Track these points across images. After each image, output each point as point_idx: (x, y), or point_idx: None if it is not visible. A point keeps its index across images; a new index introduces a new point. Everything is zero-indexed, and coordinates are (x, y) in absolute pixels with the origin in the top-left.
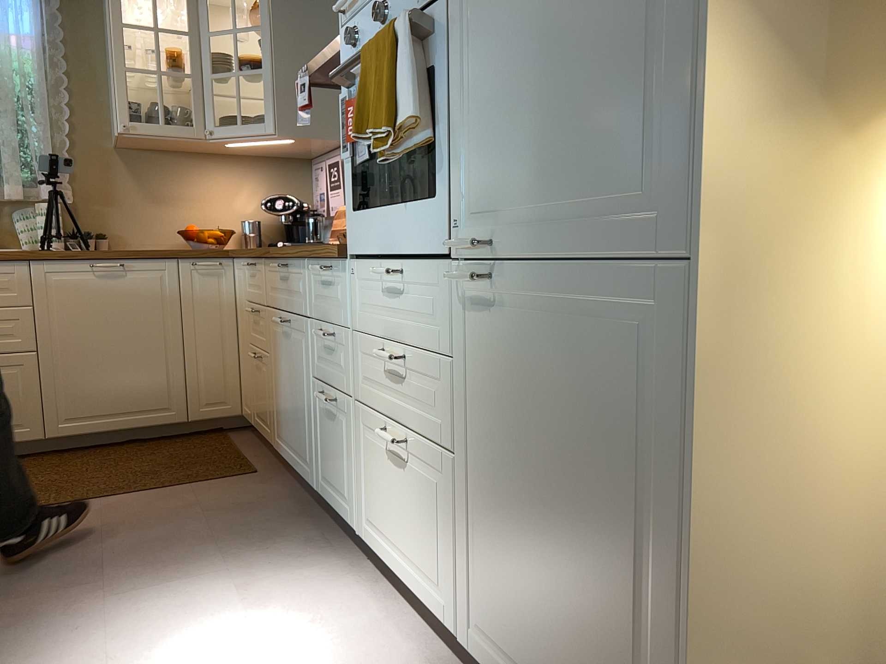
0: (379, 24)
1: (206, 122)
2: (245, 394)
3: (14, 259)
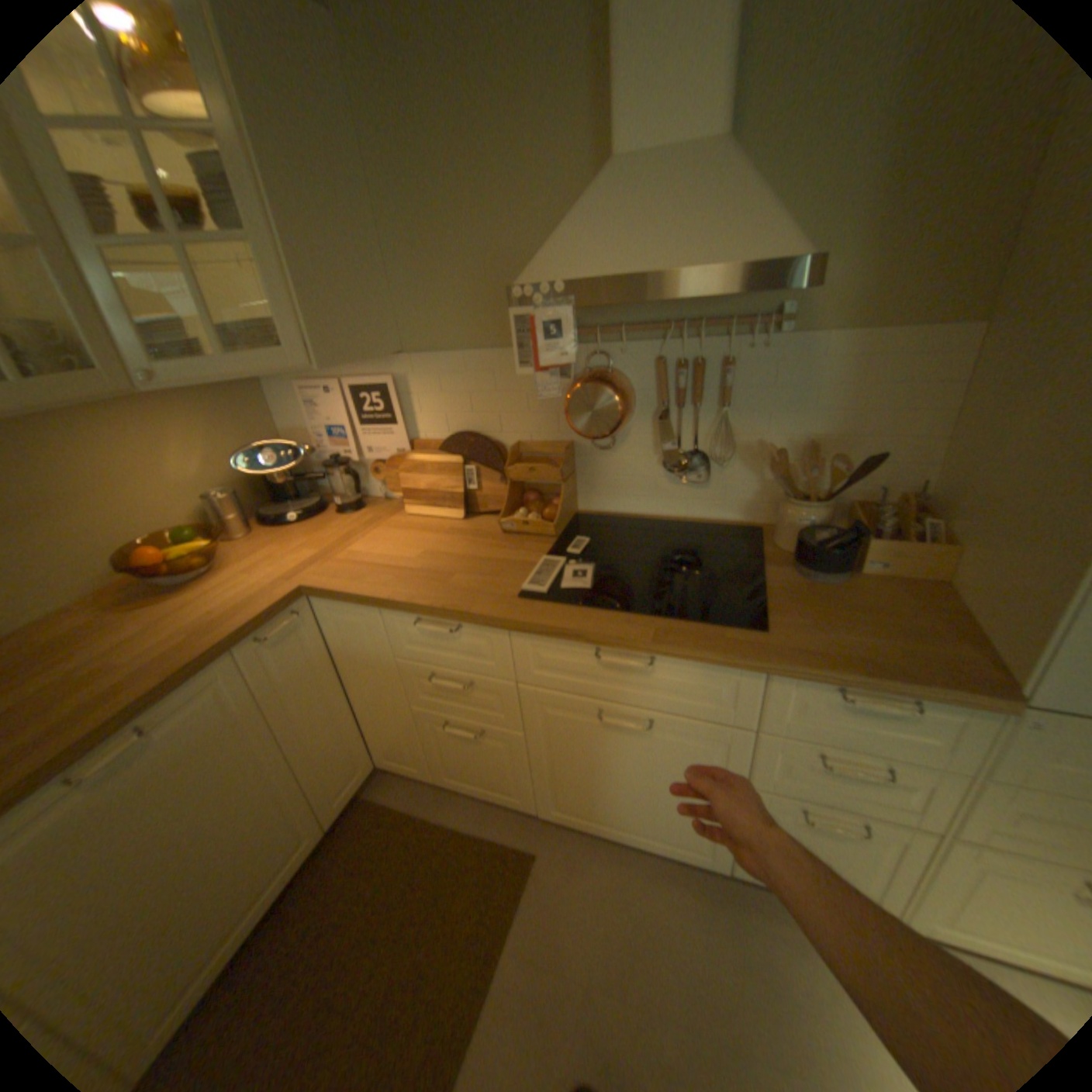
0: None
1: (124, 352)
2: (394, 751)
3: None
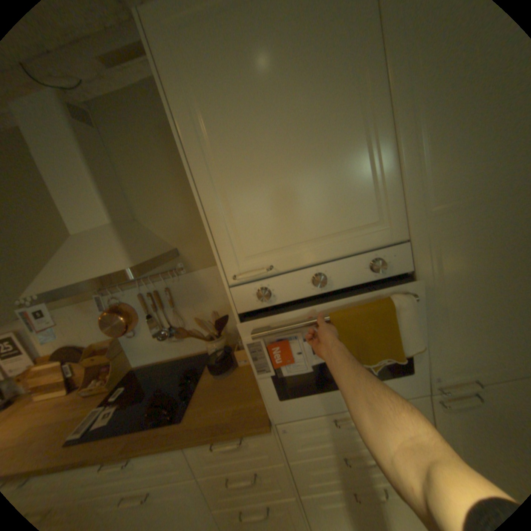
0: (308, 287)
1: None
2: None
3: None
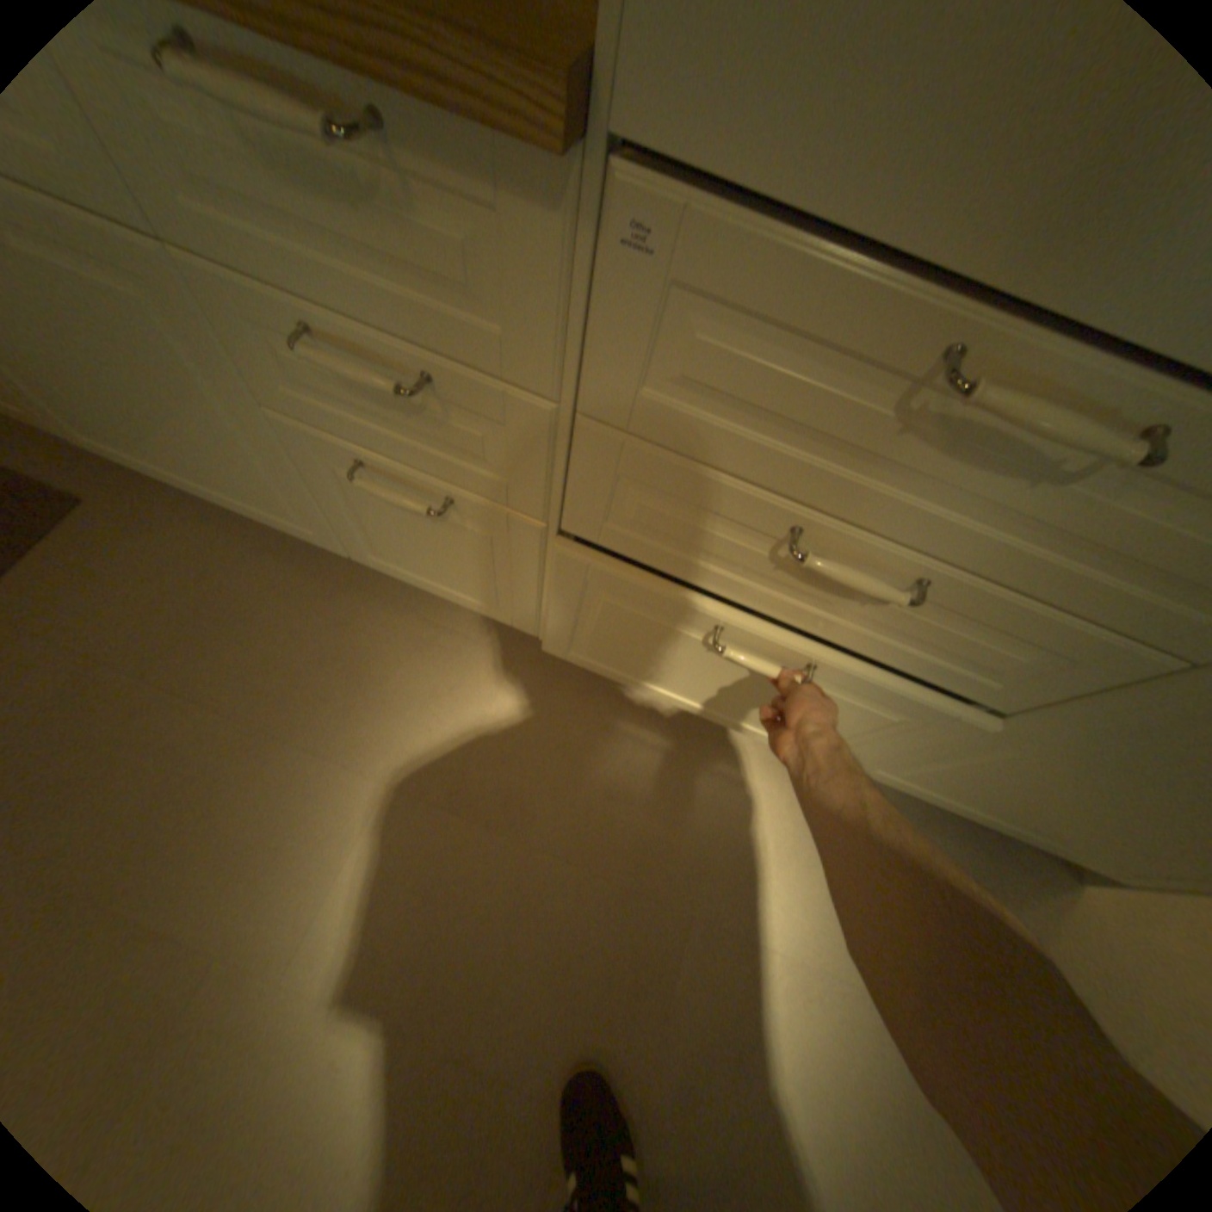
0: None
1: None
2: None
3: None
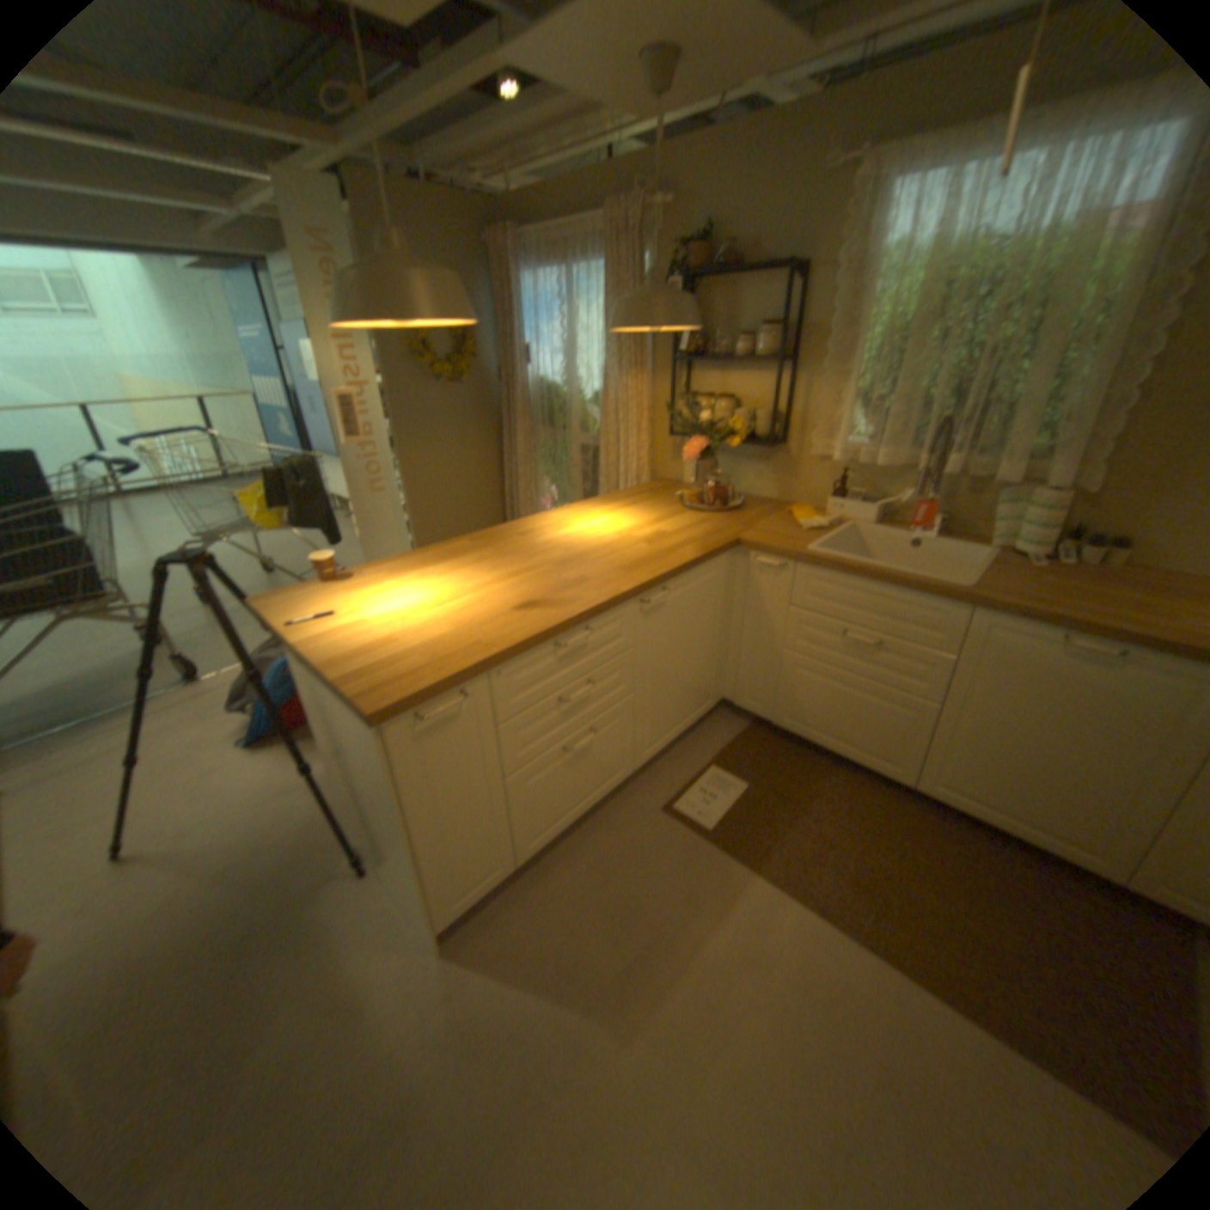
0: None
1: None
2: None
3: (955, 600)
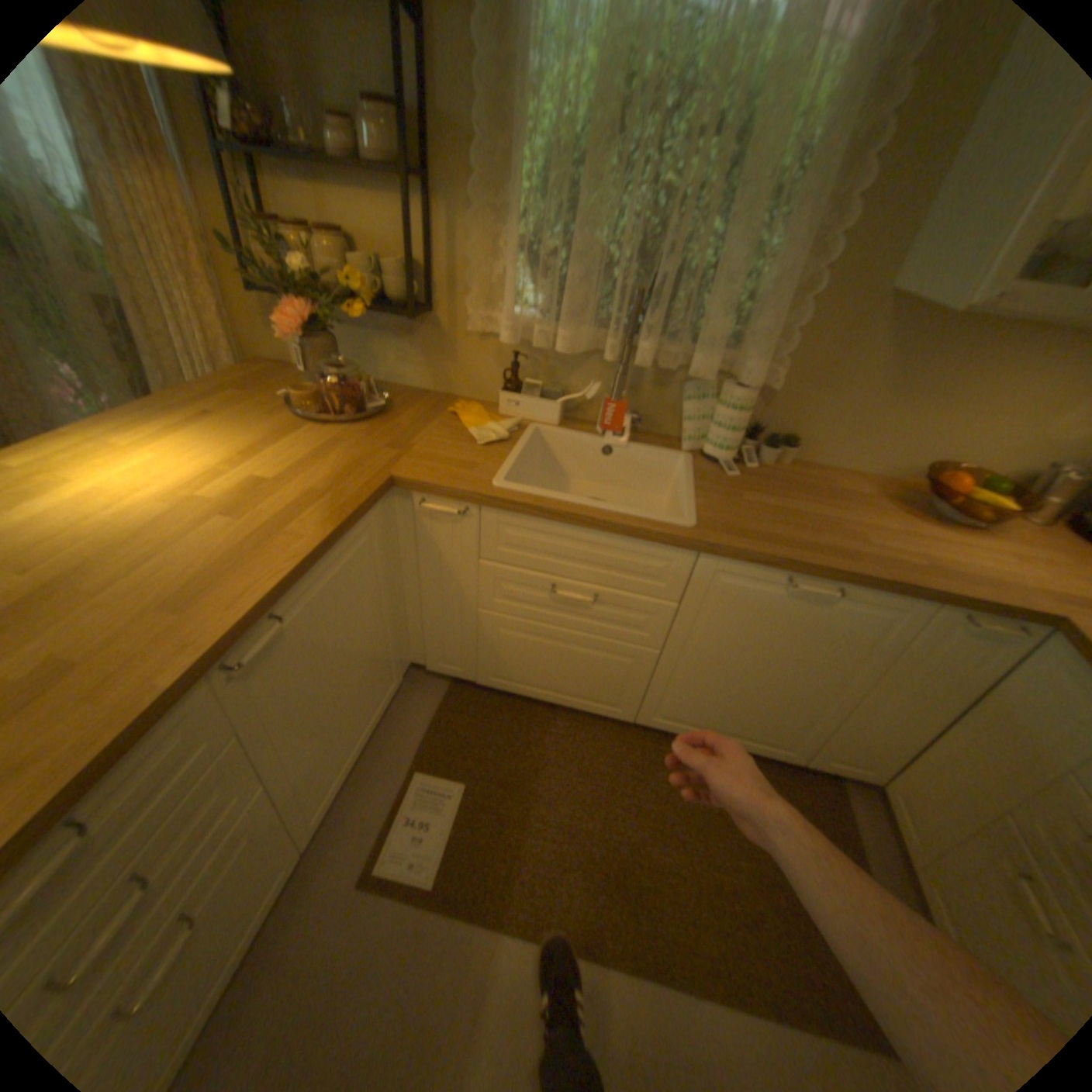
0: None
1: None
2: (921, 807)
3: (681, 548)
